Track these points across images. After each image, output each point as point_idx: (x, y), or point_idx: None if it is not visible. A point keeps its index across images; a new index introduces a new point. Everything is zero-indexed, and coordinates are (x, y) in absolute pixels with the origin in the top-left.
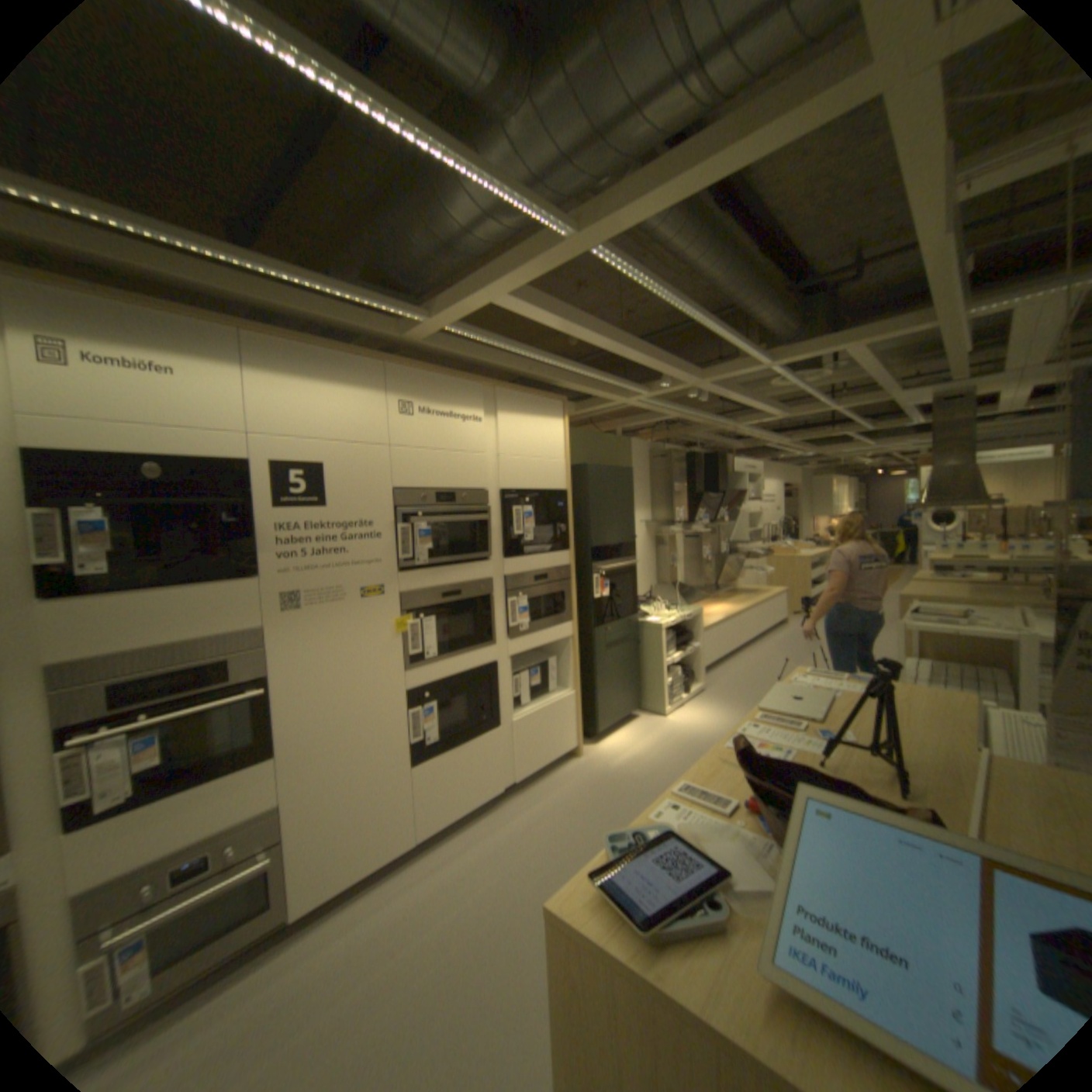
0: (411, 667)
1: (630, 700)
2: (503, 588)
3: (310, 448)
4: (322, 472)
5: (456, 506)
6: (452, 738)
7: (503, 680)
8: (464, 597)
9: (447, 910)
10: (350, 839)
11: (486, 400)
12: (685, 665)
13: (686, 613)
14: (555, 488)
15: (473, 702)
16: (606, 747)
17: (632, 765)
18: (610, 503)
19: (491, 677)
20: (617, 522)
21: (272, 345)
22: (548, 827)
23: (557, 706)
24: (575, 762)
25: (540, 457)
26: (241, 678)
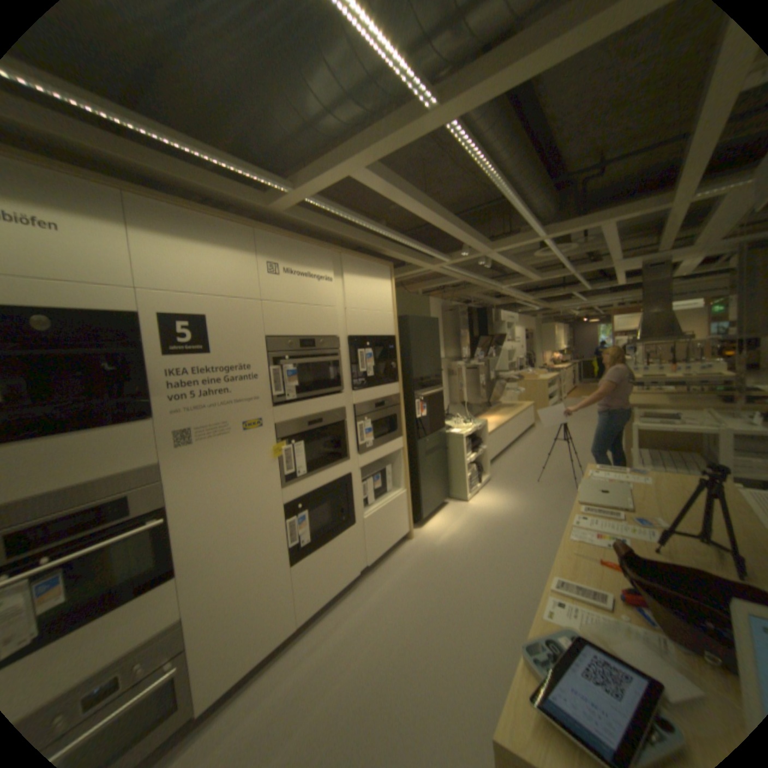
0: (287, 484)
1: (442, 491)
2: (353, 414)
3: (194, 302)
4: (206, 323)
5: (316, 350)
6: (321, 538)
7: (355, 487)
8: (323, 423)
9: (330, 684)
10: (244, 635)
11: (335, 264)
12: (478, 463)
13: (477, 425)
14: (387, 334)
15: (335, 507)
16: (429, 529)
17: (452, 542)
18: (425, 345)
19: (348, 485)
20: (429, 359)
21: (155, 208)
22: (398, 600)
23: (394, 502)
24: (409, 543)
25: (376, 310)
26: (141, 511)
